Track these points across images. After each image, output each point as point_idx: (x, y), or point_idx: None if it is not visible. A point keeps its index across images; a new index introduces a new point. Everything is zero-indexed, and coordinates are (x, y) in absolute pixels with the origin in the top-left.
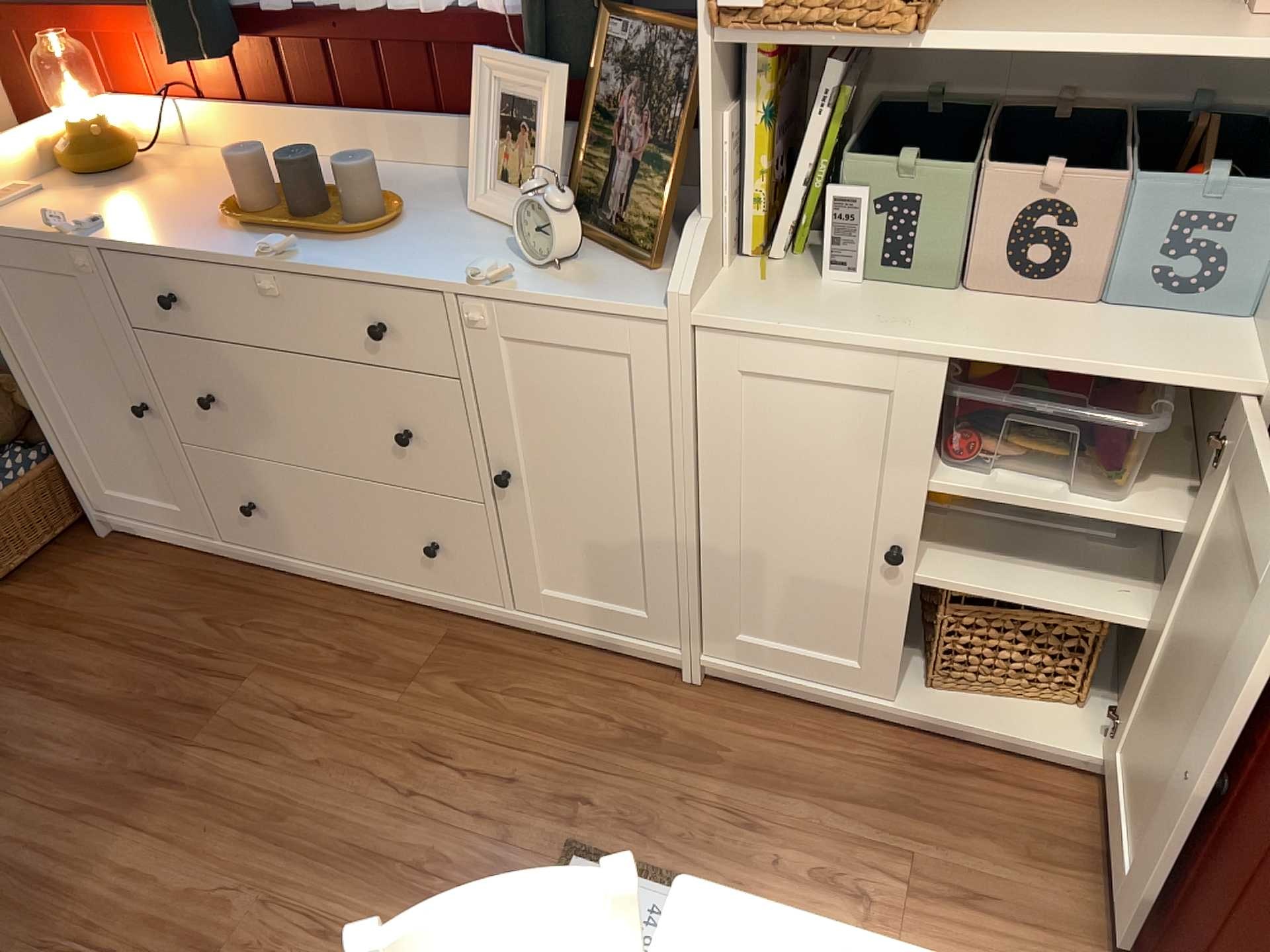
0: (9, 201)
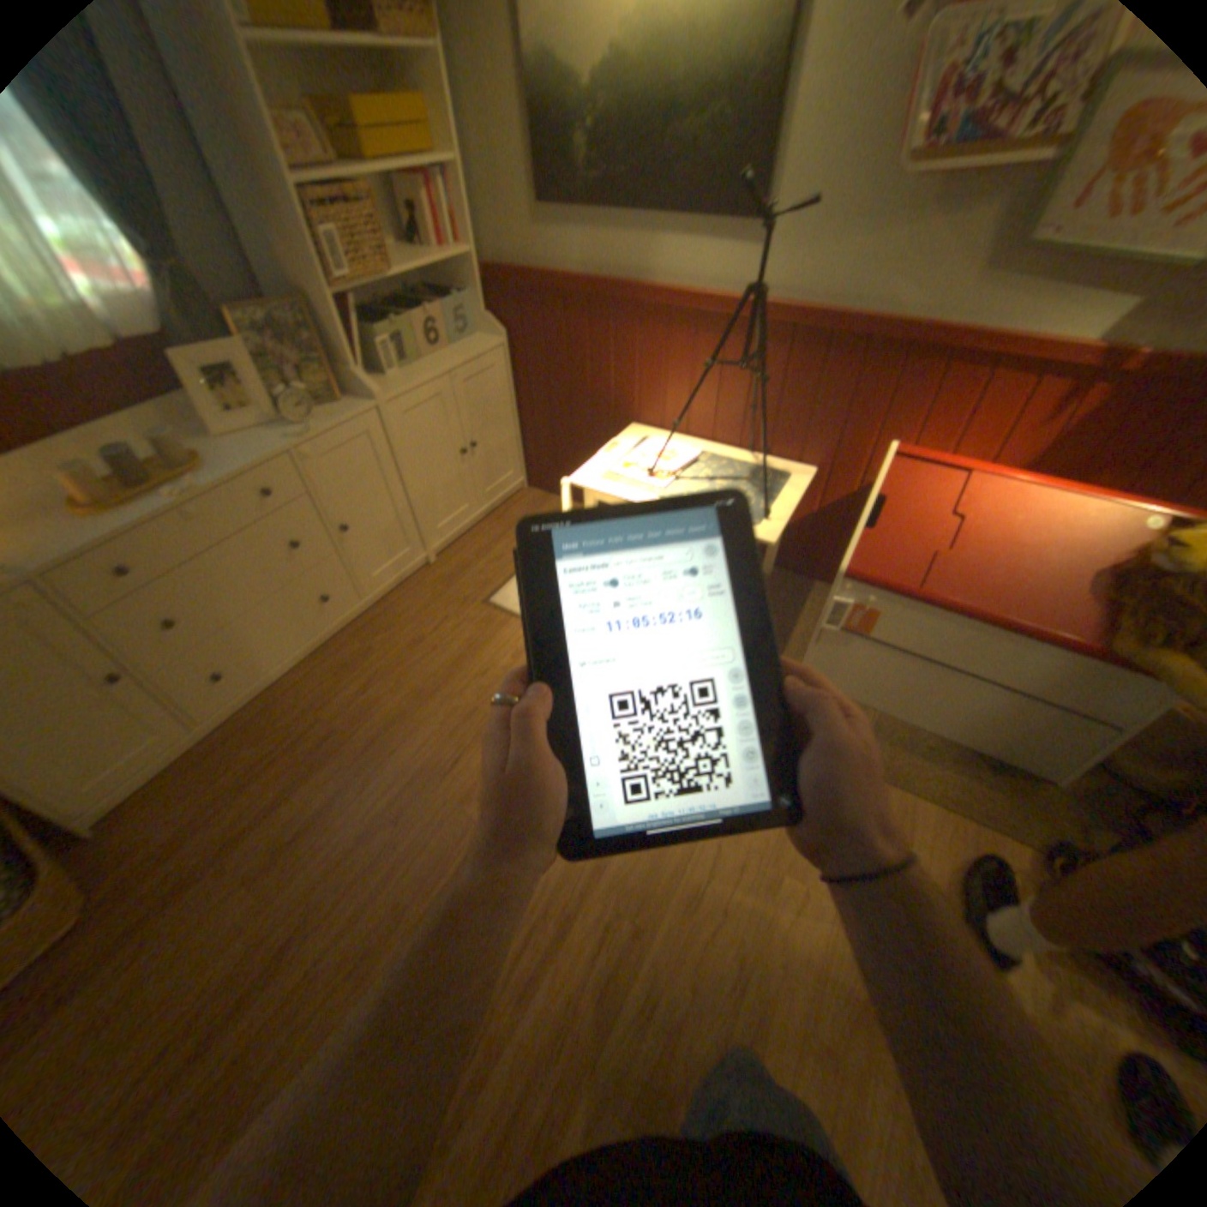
0: None
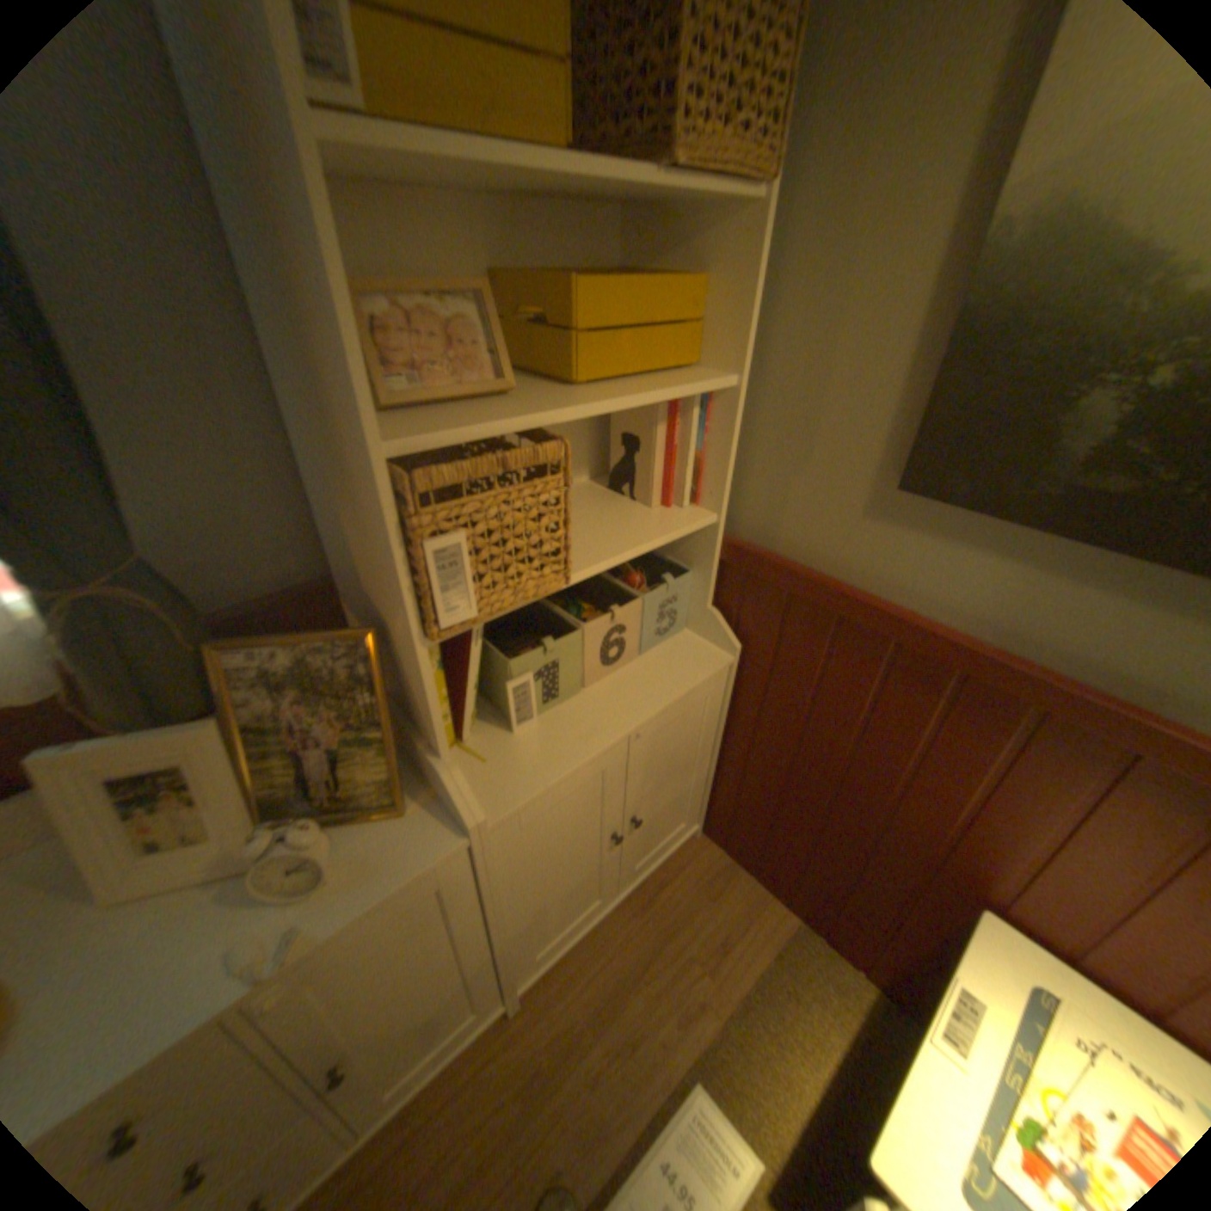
0: None
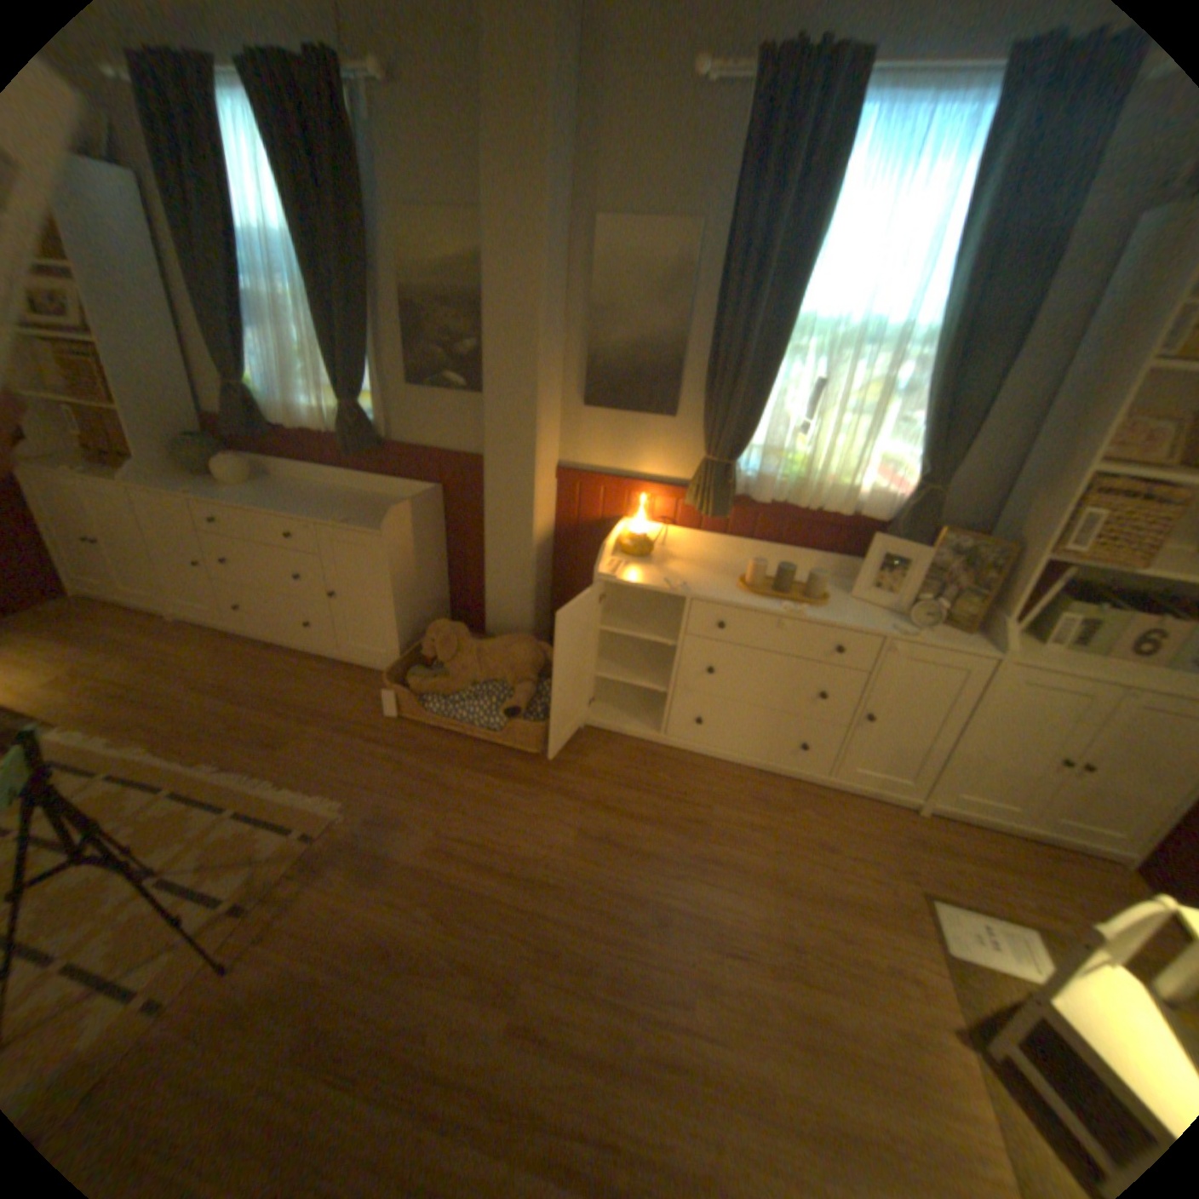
0: (617, 569)
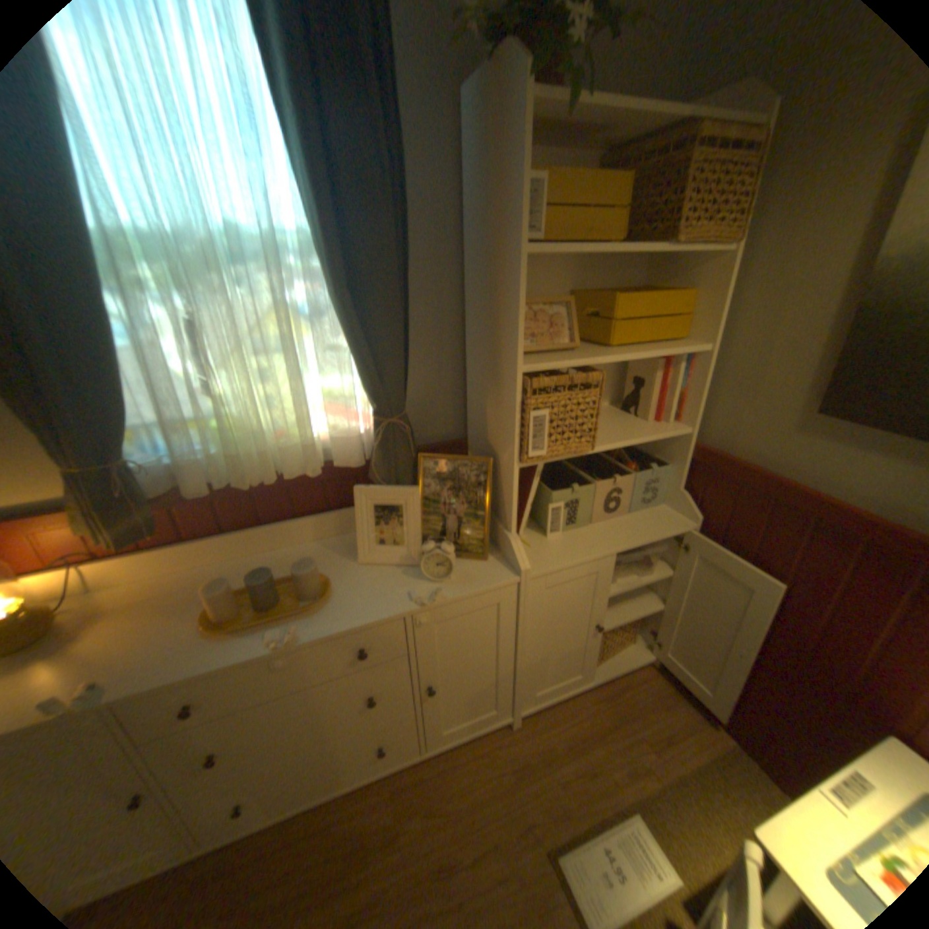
0: None
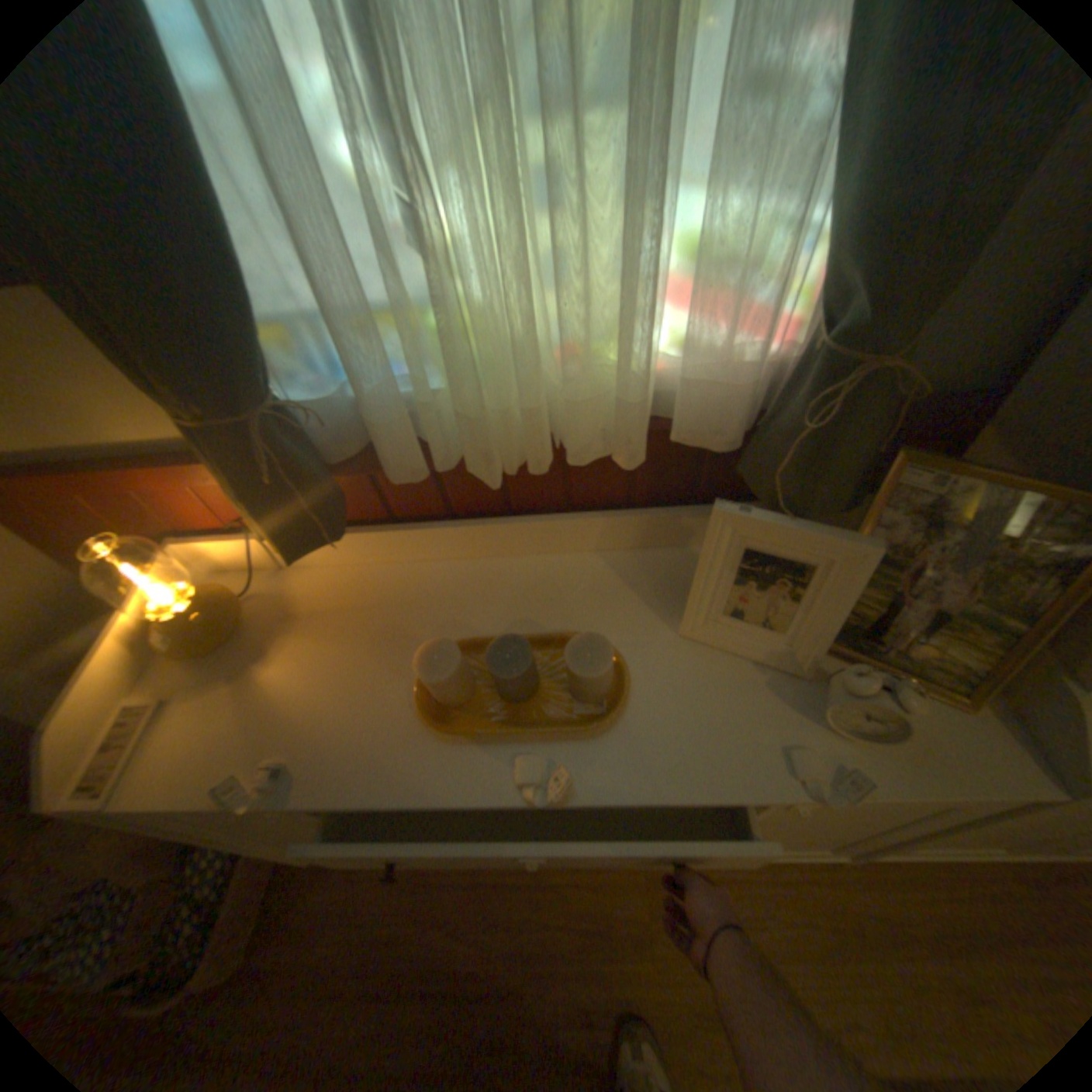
0: (130, 742)
